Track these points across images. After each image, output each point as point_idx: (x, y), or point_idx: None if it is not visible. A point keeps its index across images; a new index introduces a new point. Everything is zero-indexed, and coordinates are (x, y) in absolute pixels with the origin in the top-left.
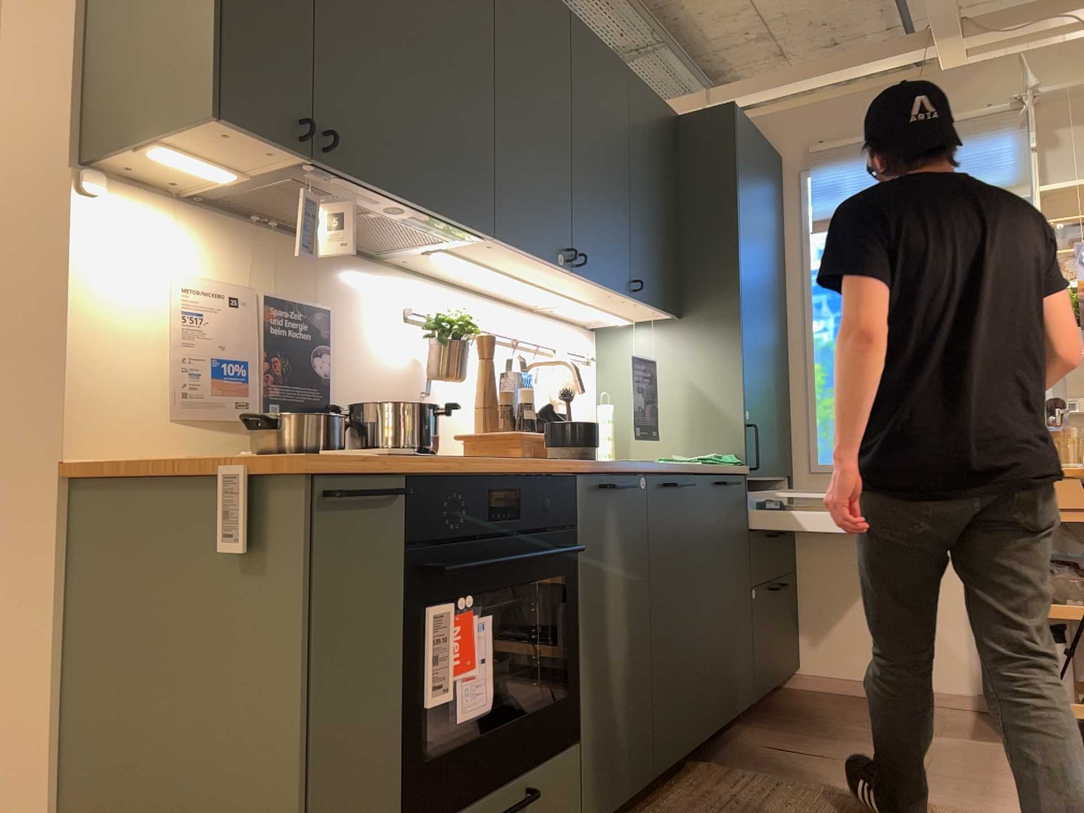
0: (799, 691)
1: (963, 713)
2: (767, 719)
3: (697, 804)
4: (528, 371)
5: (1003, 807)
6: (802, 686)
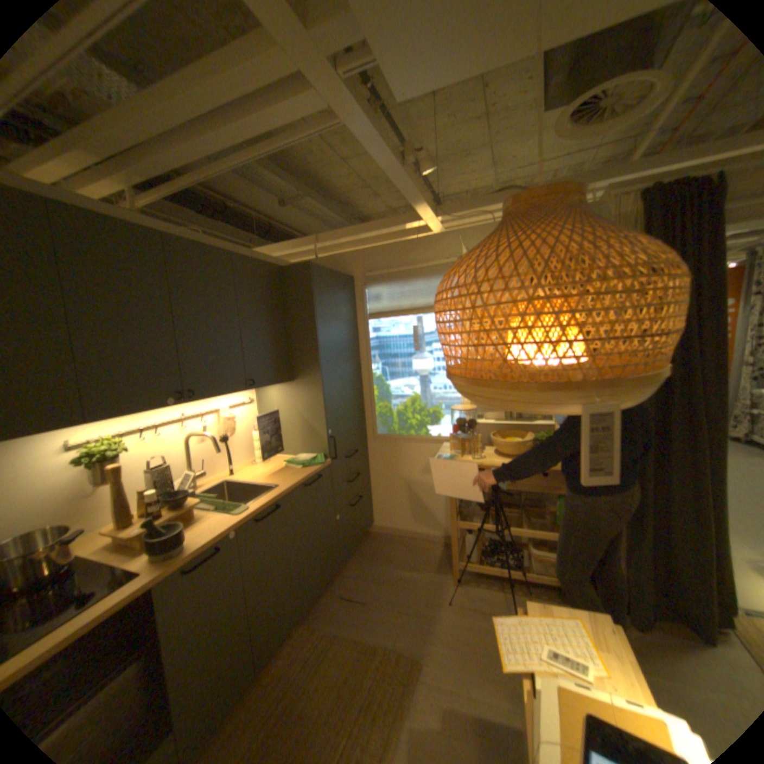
0: (372, 535)
1: (438, 547)
2: (349, 568)
3: (282, 676)
4: (188, 440)
5: (432, 647)
6: (374, 532)
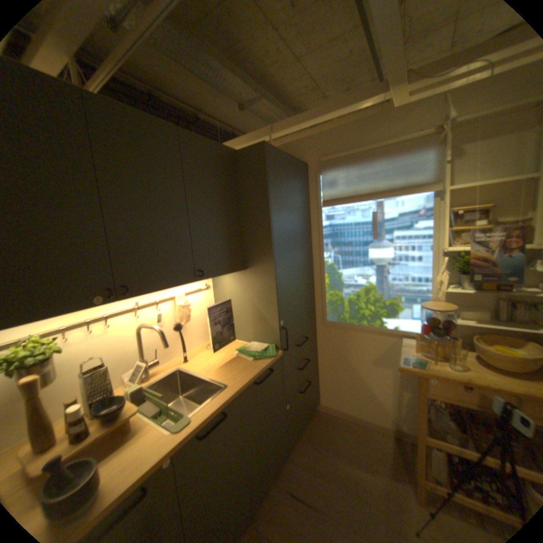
0: (319, 414)
1: (389, 442)
2: (298, 452)
3: None
4: (139, 330)
5: None
6: (321, 410)
